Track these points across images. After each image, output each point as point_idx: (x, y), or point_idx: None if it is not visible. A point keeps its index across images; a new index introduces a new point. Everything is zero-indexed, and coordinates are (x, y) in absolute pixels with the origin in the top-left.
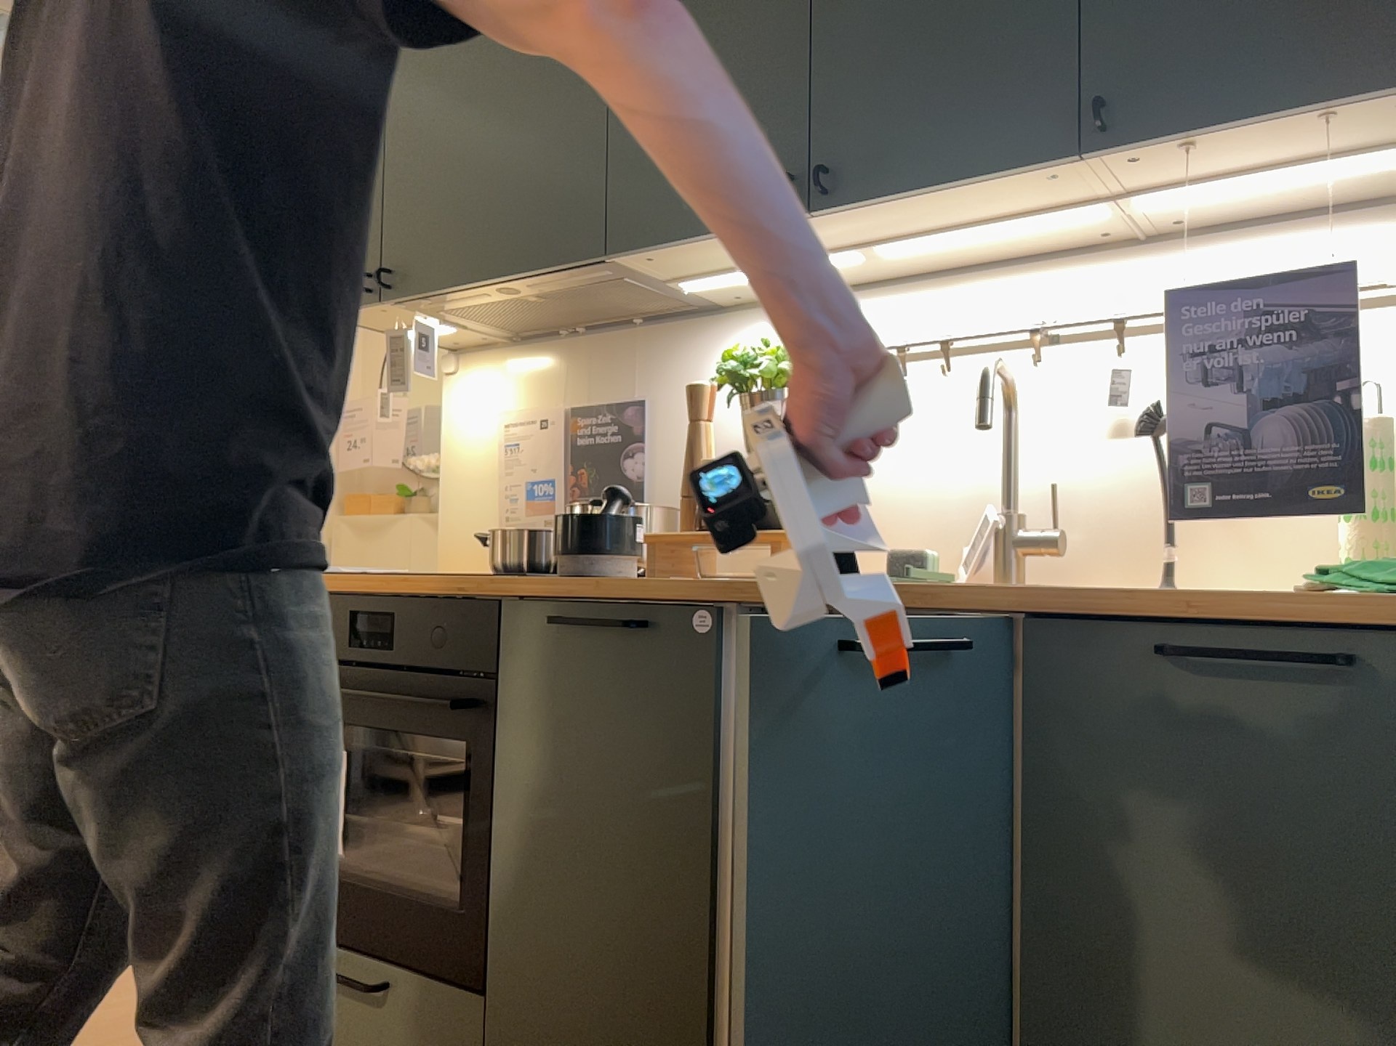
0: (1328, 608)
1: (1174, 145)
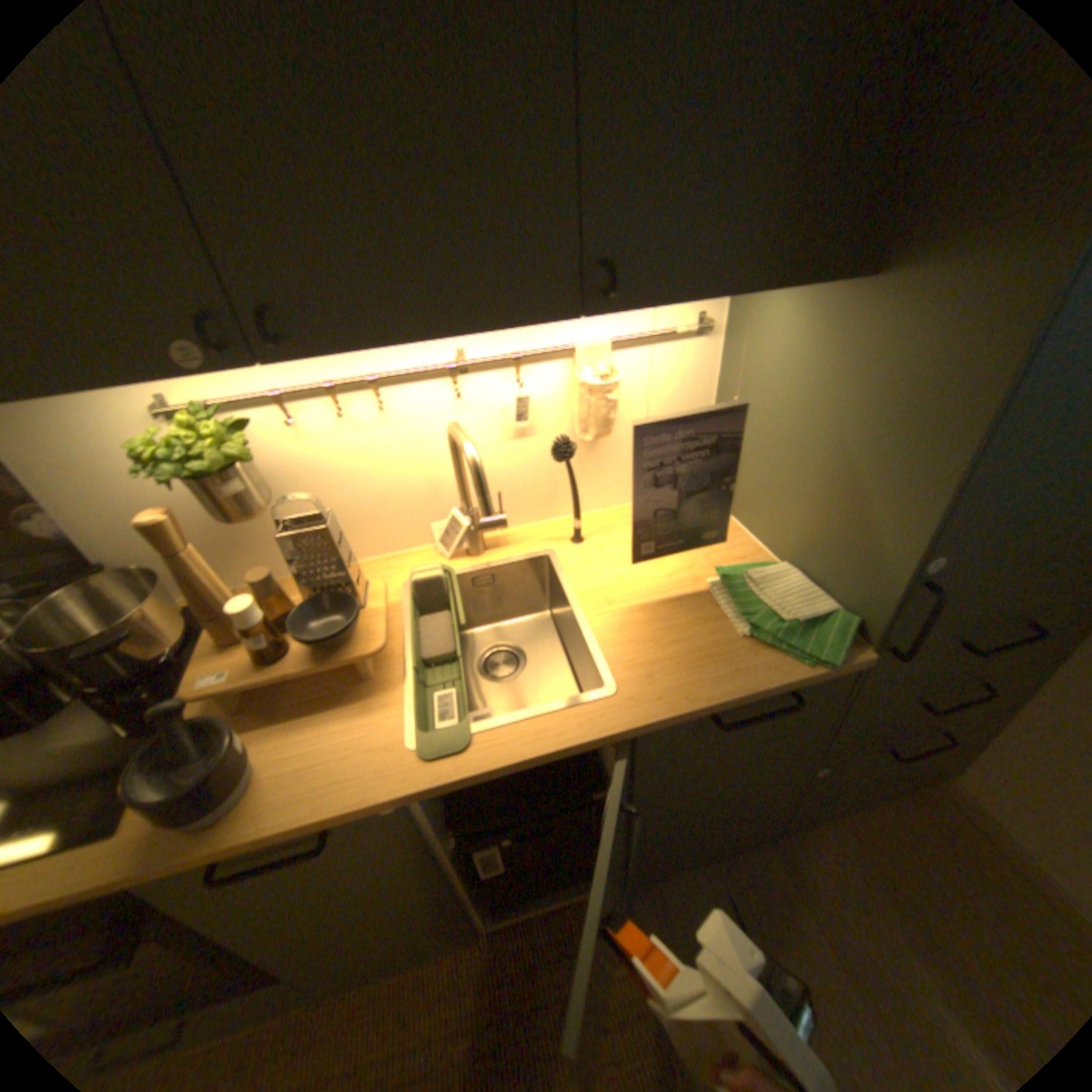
0: (797, 688)
1: (653, 301)
